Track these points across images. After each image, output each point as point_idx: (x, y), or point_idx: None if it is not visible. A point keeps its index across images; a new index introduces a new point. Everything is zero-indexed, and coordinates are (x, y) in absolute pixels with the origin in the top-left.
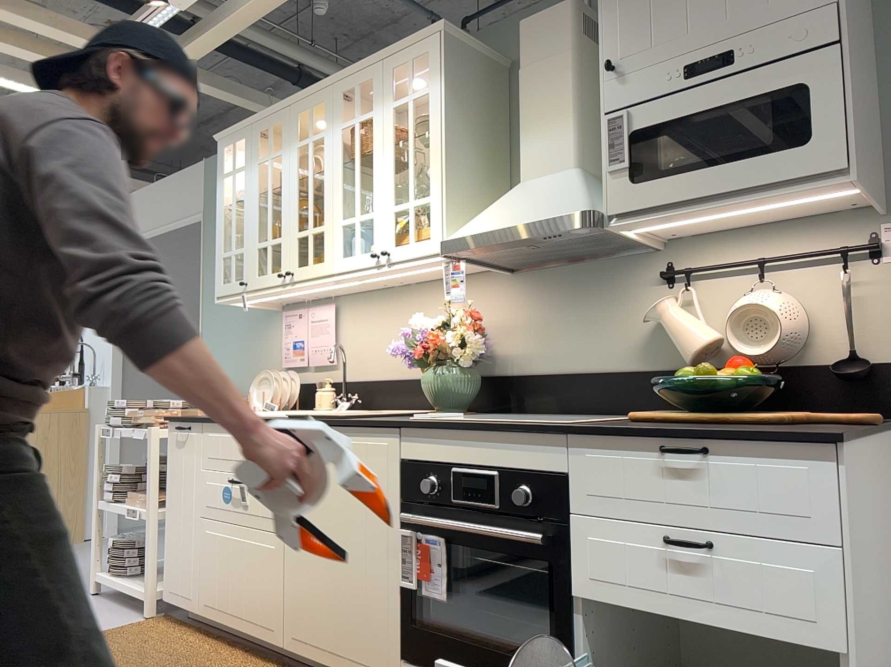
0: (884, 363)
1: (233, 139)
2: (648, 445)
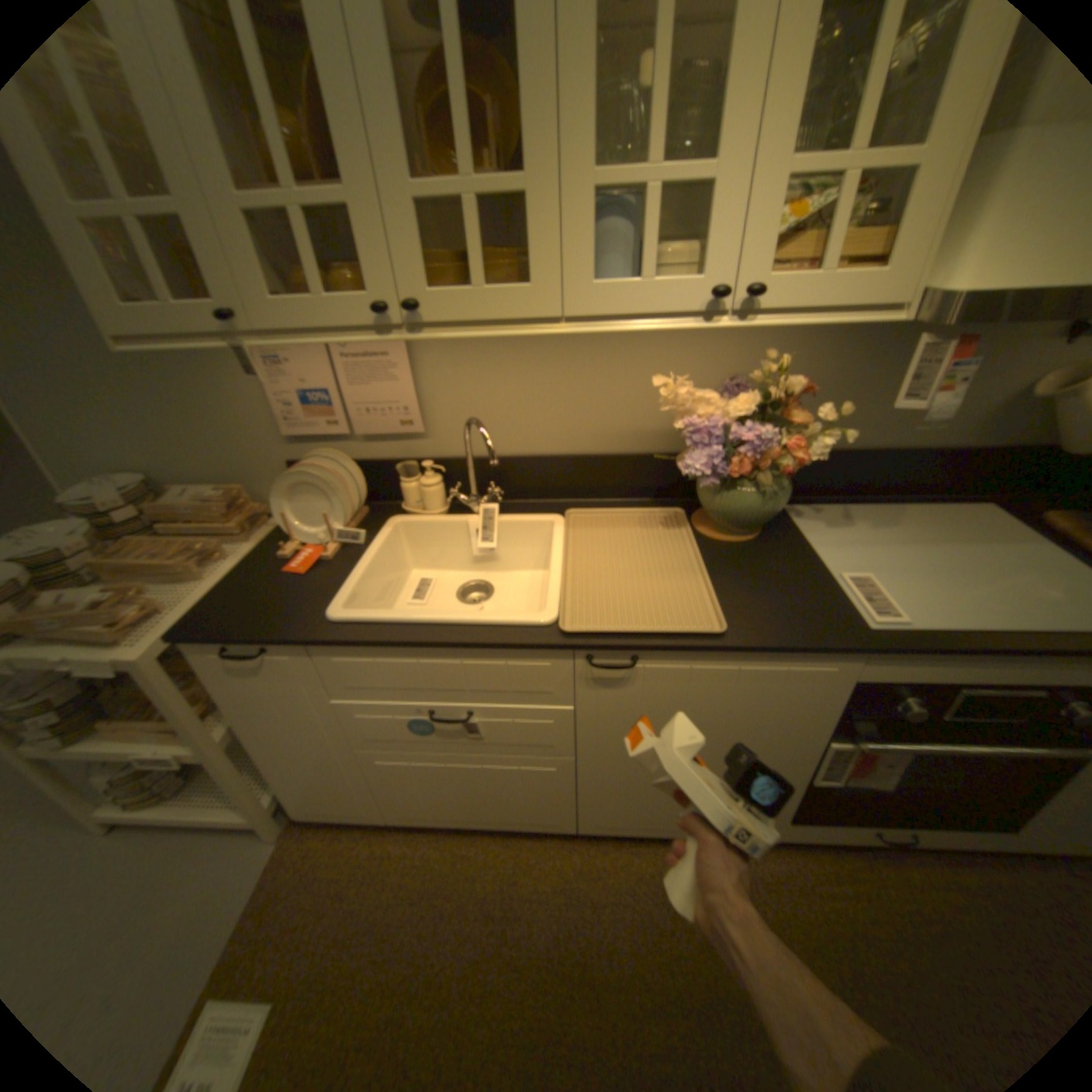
0: None
1: None
2: None
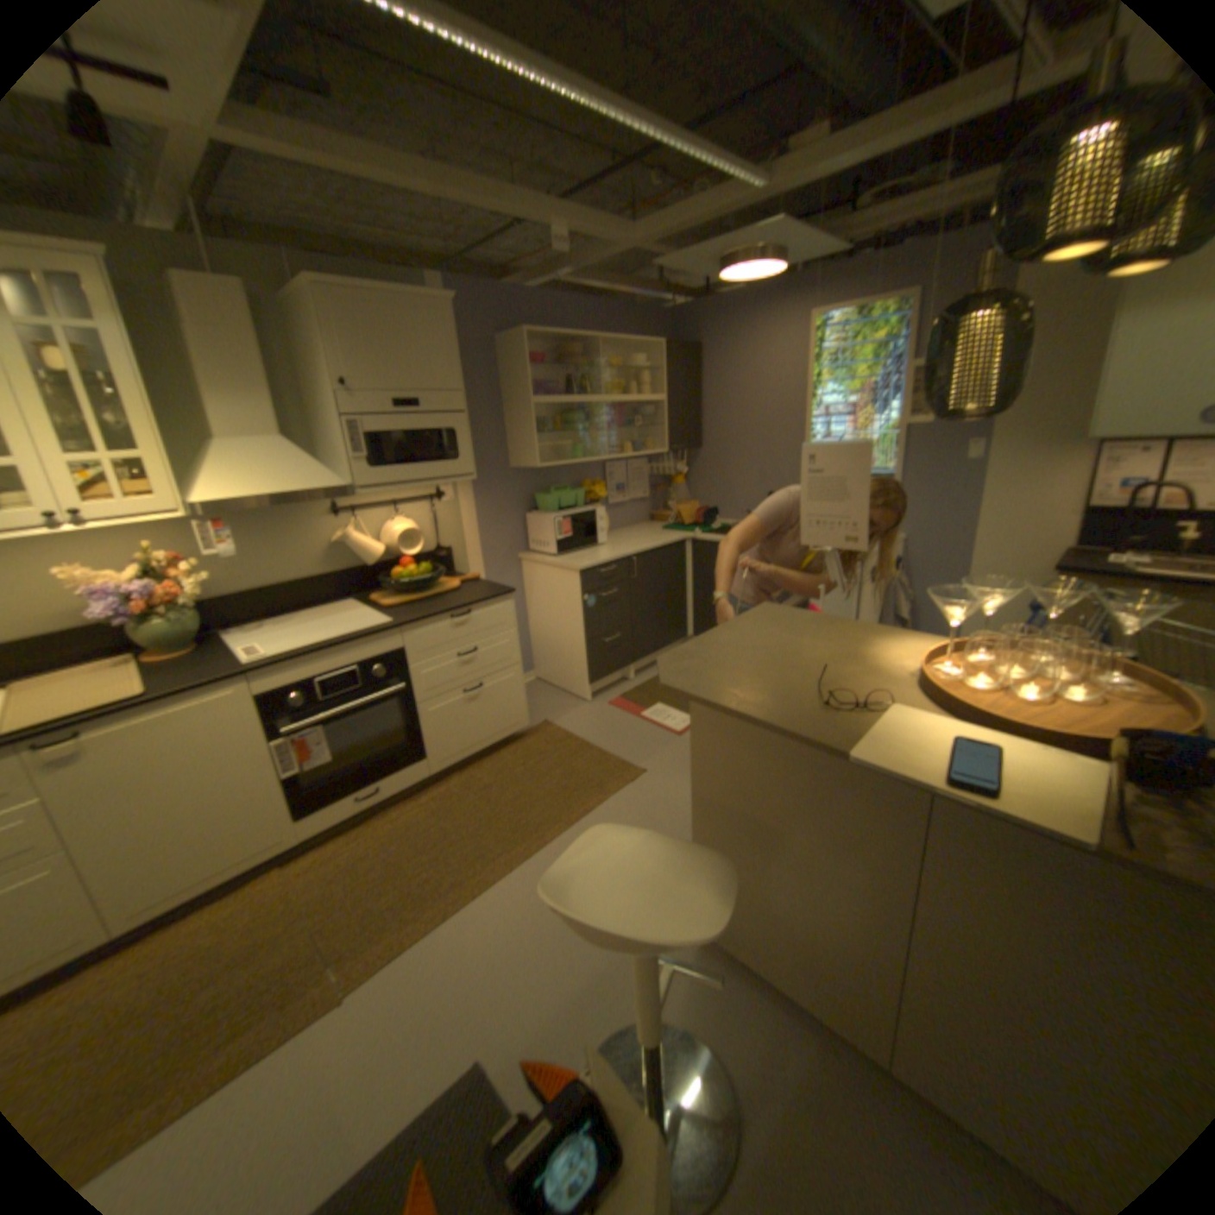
0: (450, 548)
1: None
2: (446, 617)
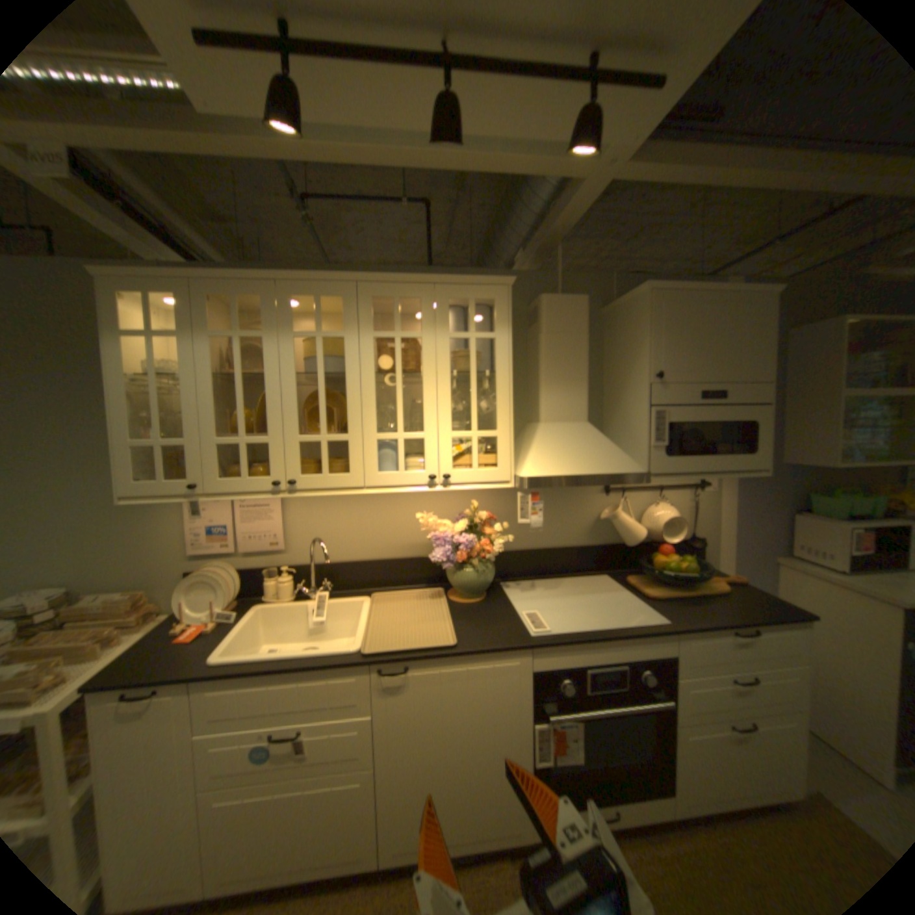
0: (704, 539)
1: (140, 282)
2: (728, 634)
